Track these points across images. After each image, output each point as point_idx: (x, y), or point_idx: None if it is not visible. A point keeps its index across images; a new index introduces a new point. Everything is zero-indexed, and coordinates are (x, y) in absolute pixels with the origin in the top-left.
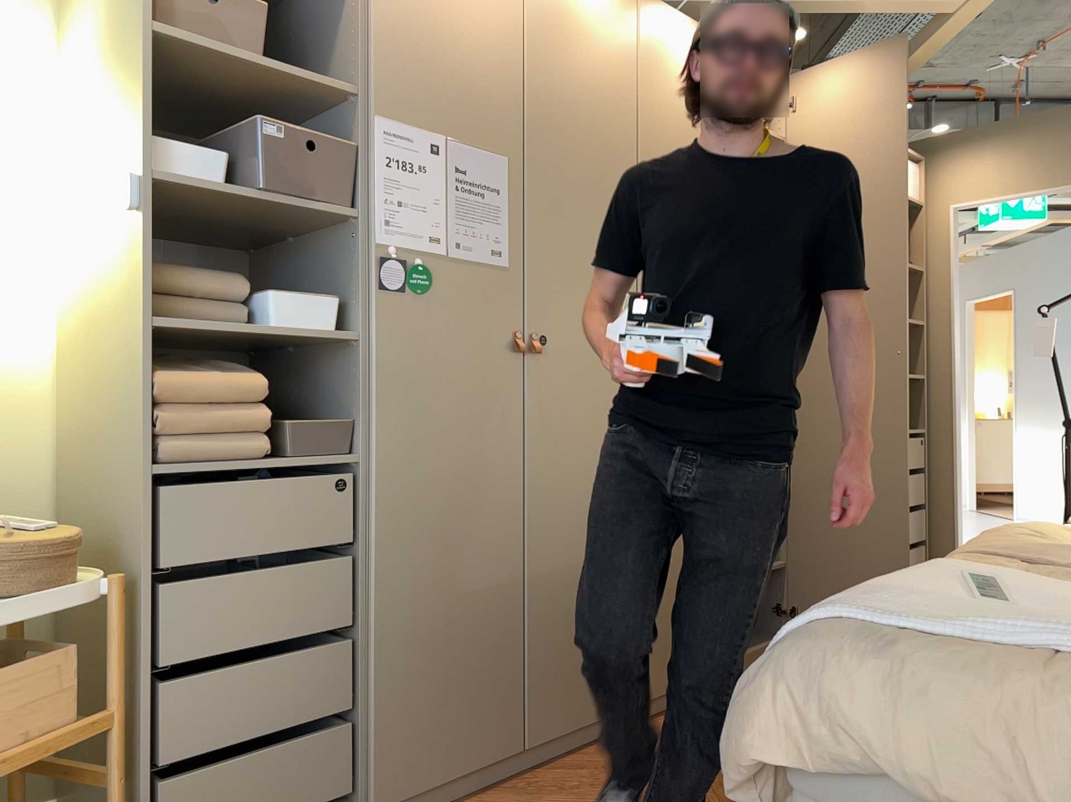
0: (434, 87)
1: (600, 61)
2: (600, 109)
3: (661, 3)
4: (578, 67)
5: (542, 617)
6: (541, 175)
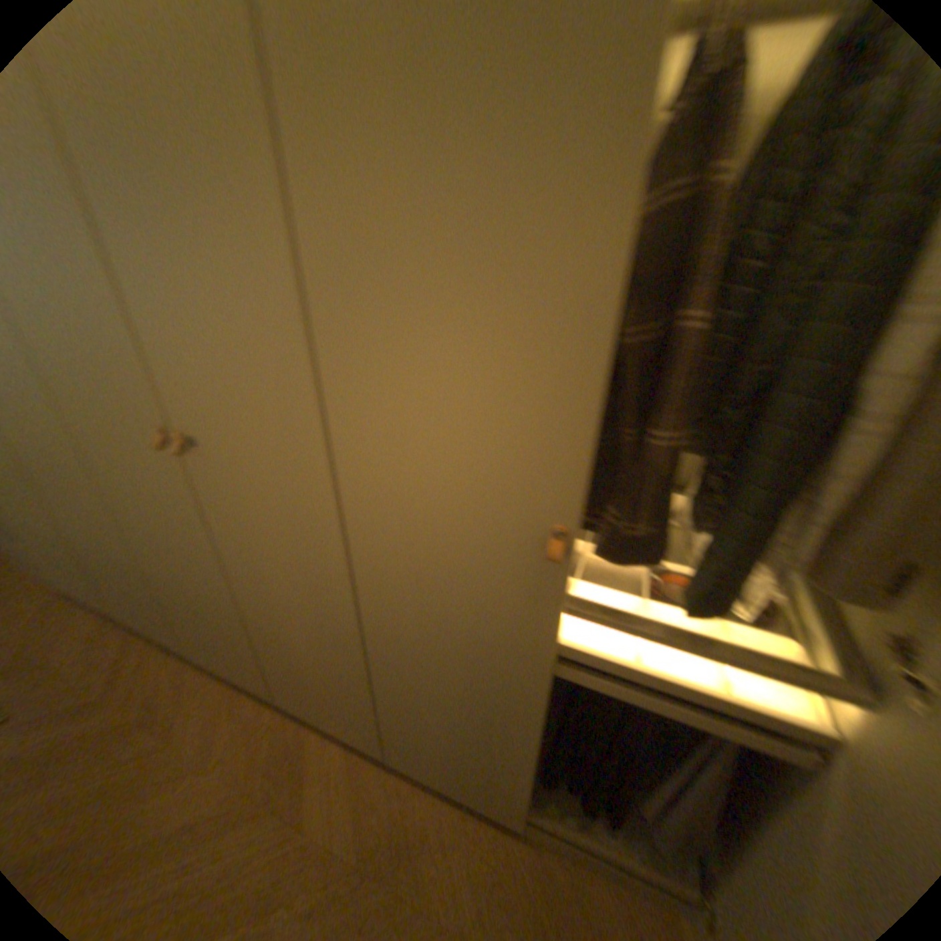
0: None
1: None
2: None
3: None
4: None
5: (83, 569)
6: None
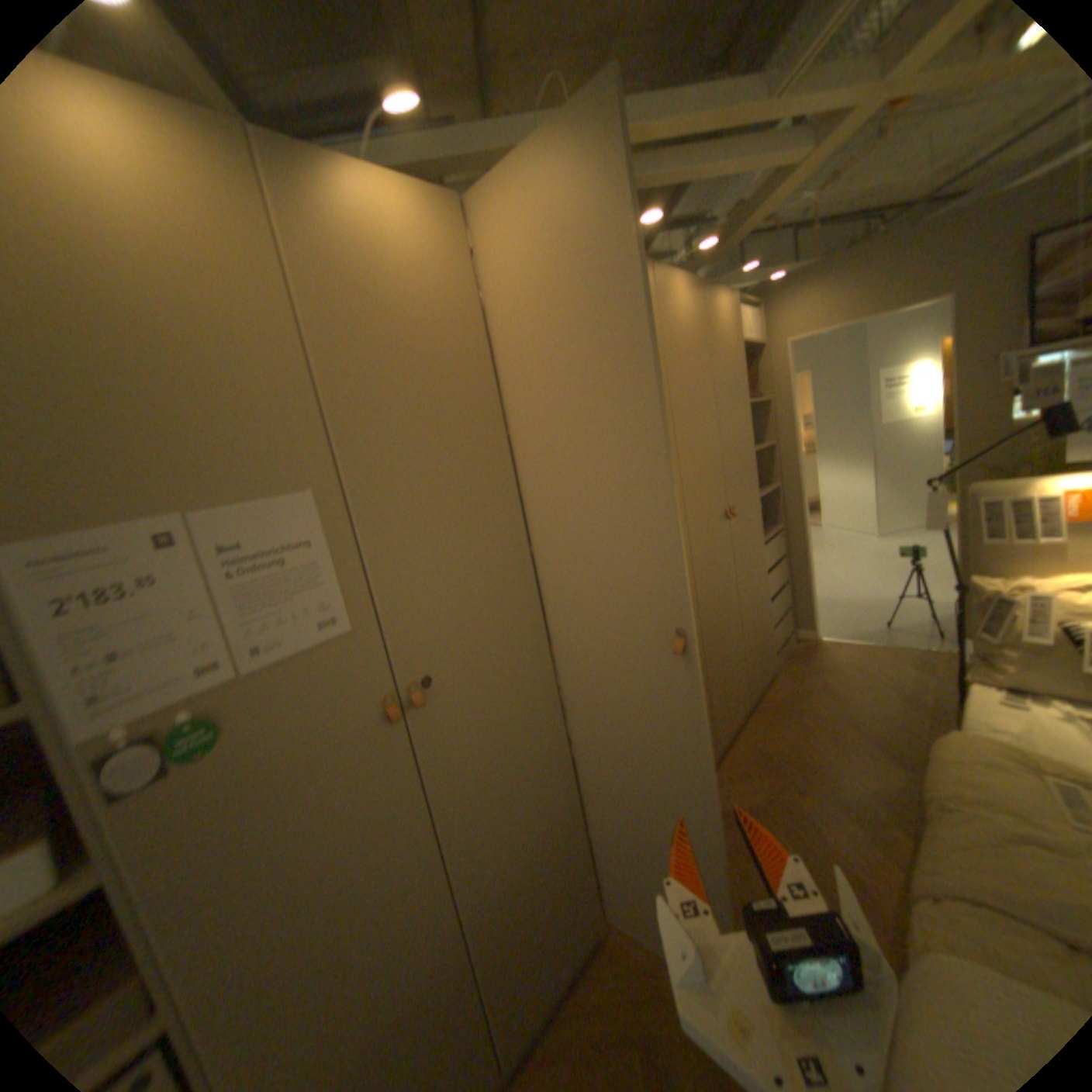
0: (137, 441)
1: (428, 309)
2: (442, 373)
3: (495, 212)
4: (397, 328)
5: (492, 946)
6: (376, 490)
